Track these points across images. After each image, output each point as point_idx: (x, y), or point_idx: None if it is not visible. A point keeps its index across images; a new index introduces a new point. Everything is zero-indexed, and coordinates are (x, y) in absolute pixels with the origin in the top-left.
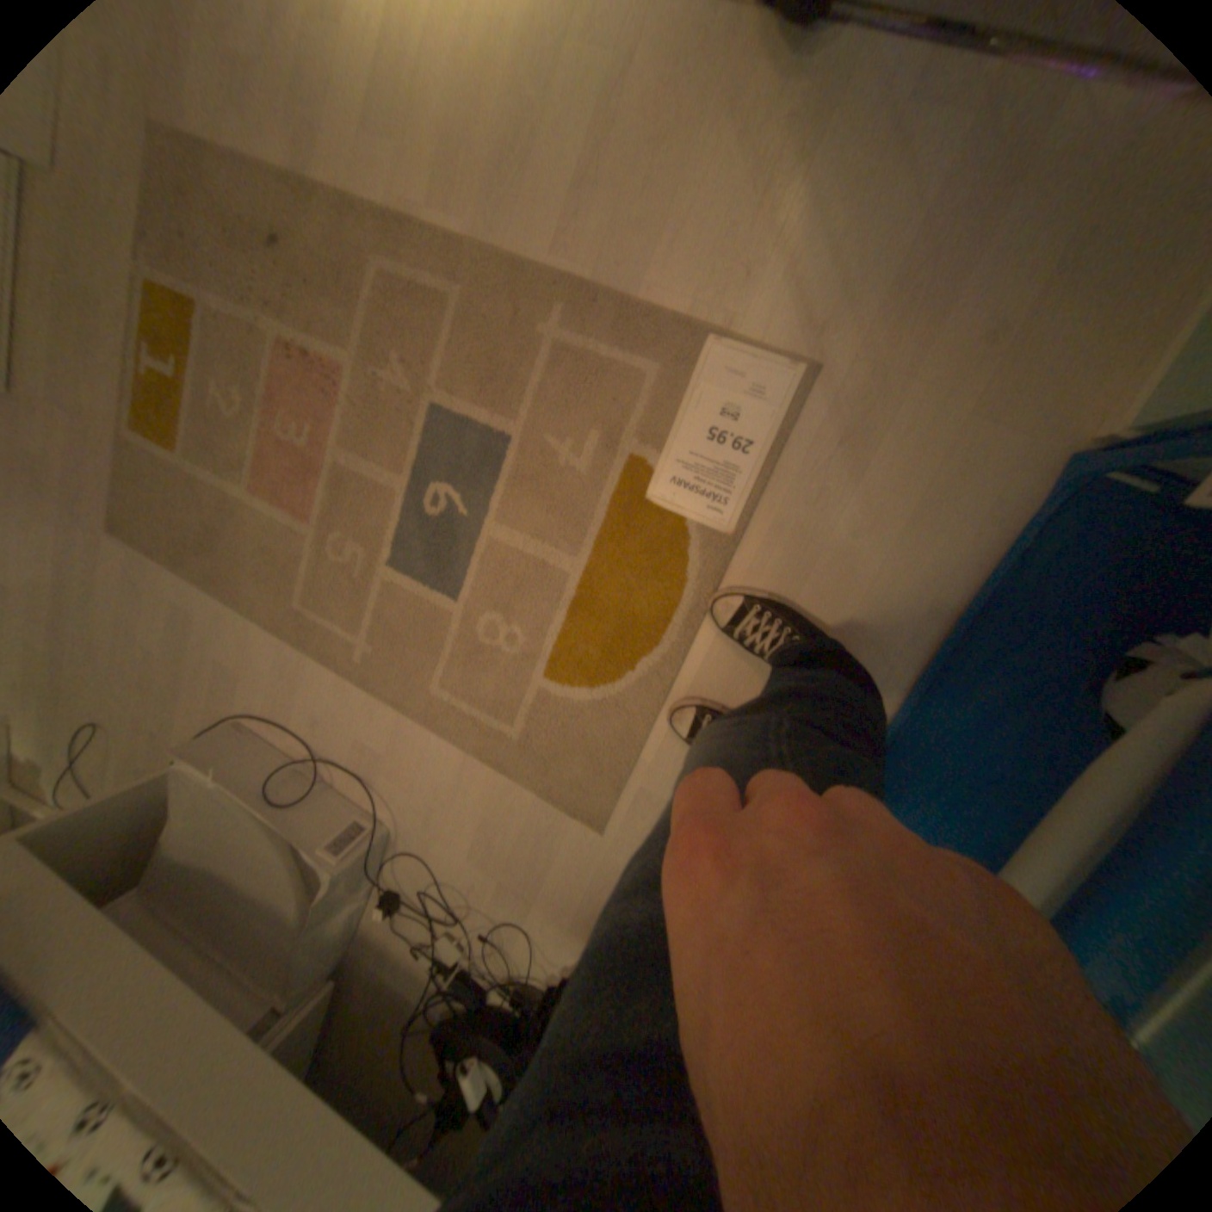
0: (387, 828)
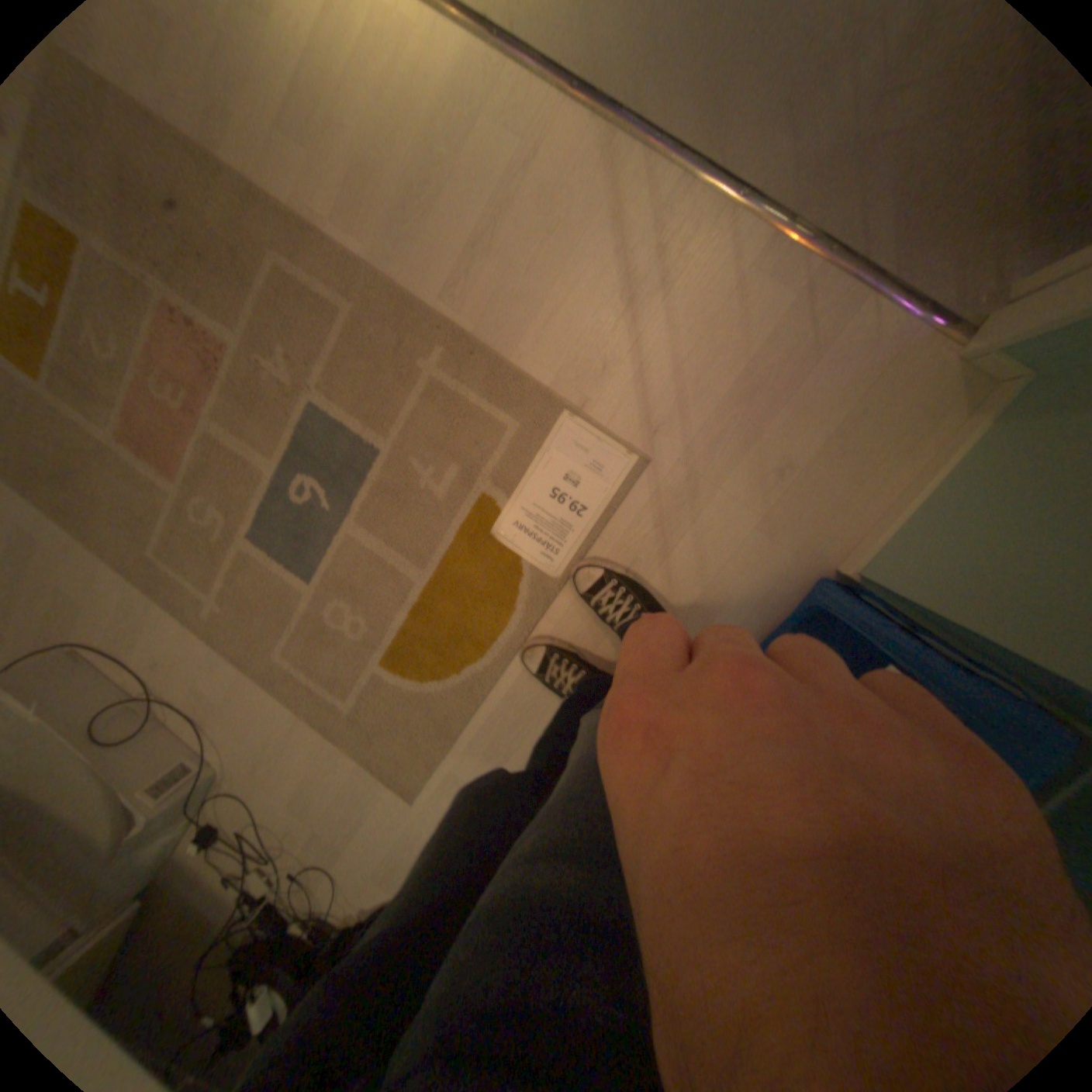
0: (213, 771)
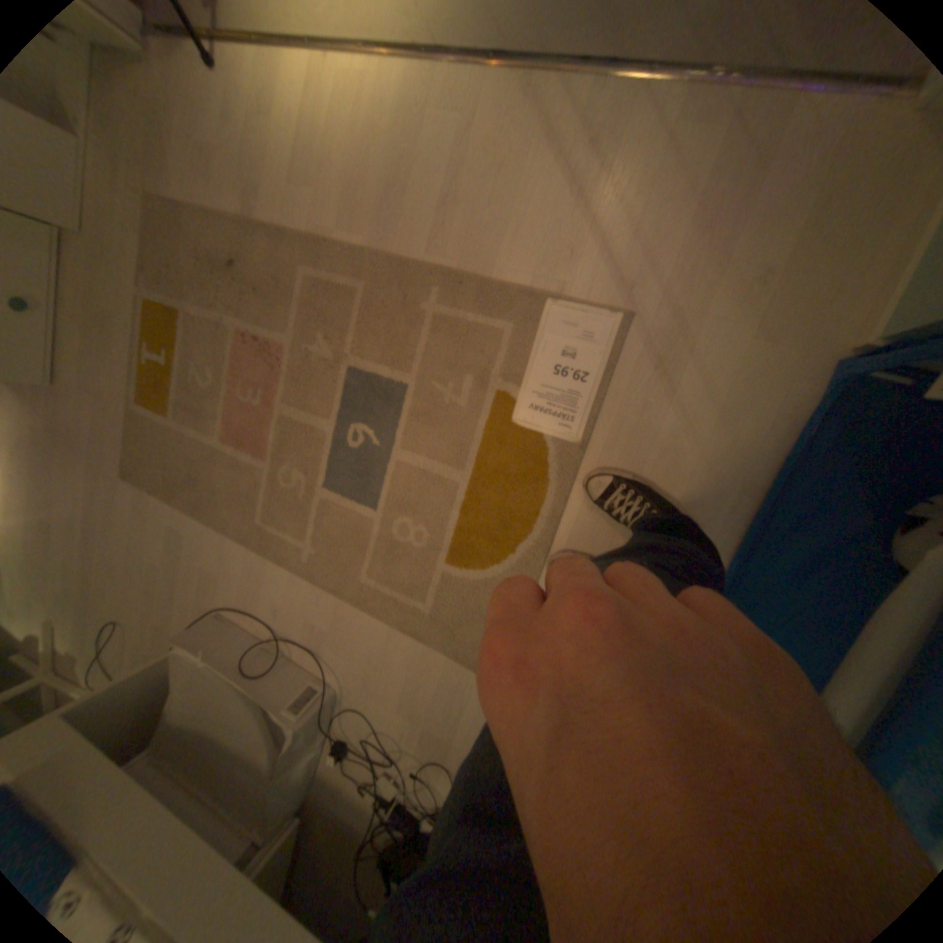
0: (335, 690)
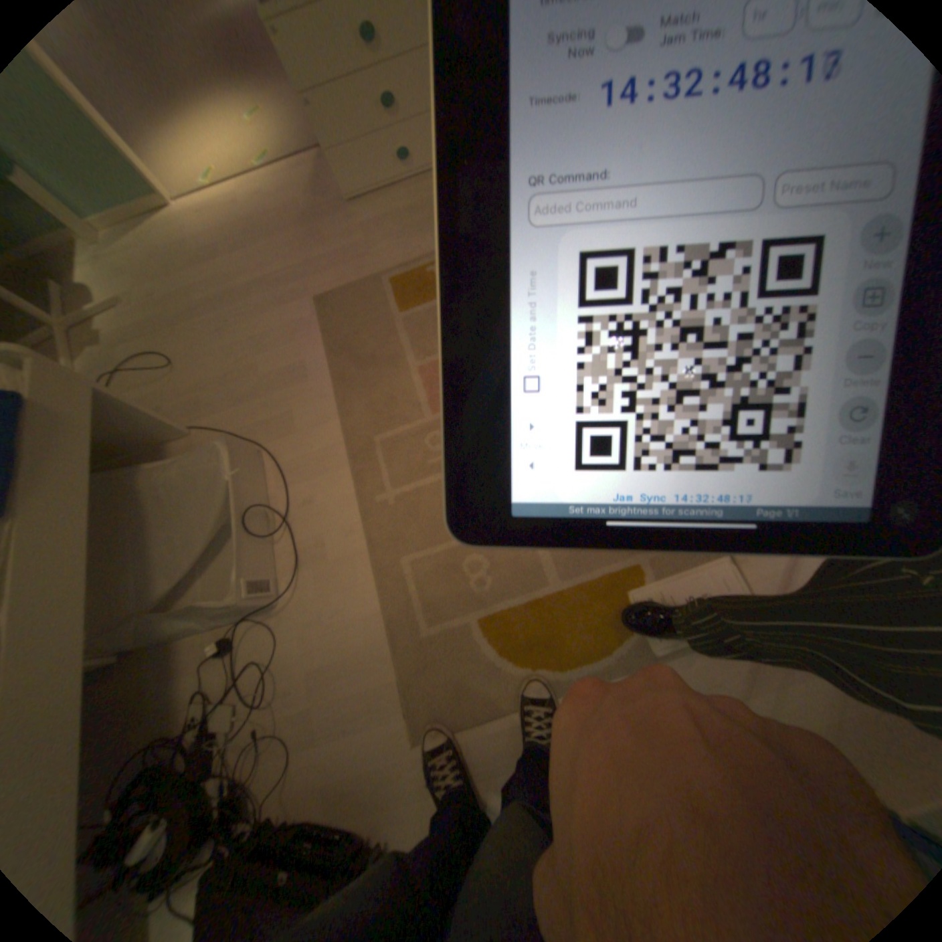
0: (276, 605)
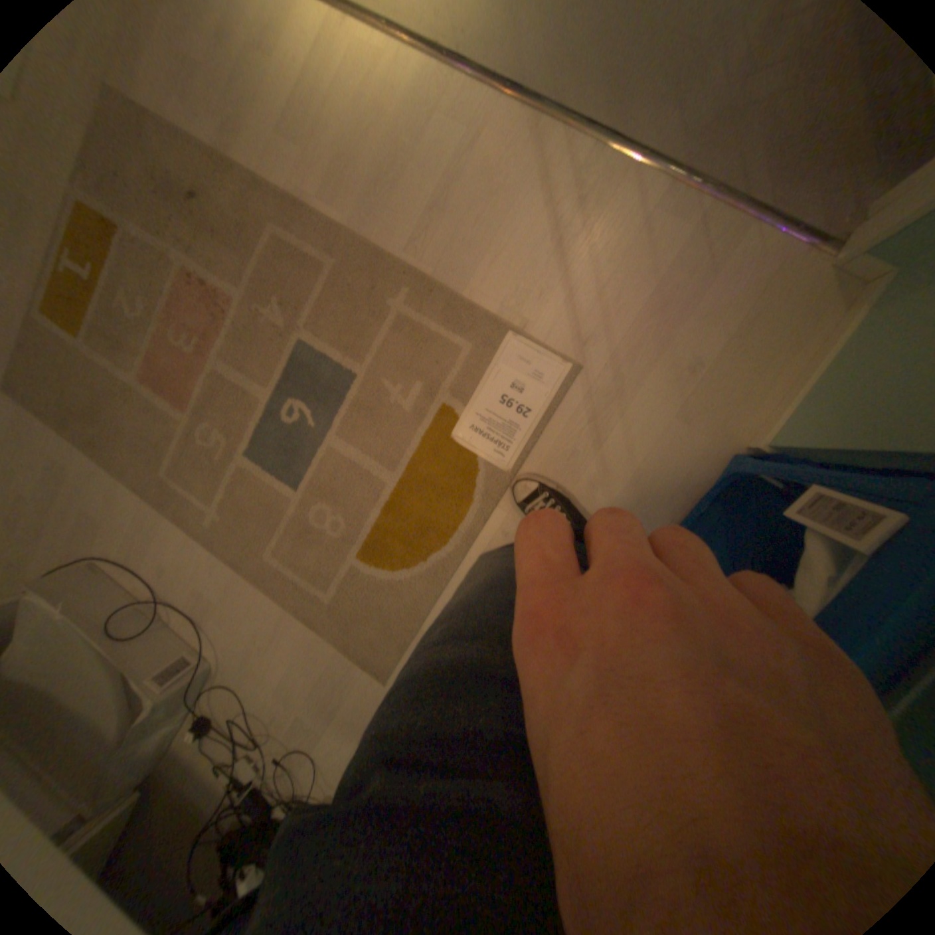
0: (210, 665)
